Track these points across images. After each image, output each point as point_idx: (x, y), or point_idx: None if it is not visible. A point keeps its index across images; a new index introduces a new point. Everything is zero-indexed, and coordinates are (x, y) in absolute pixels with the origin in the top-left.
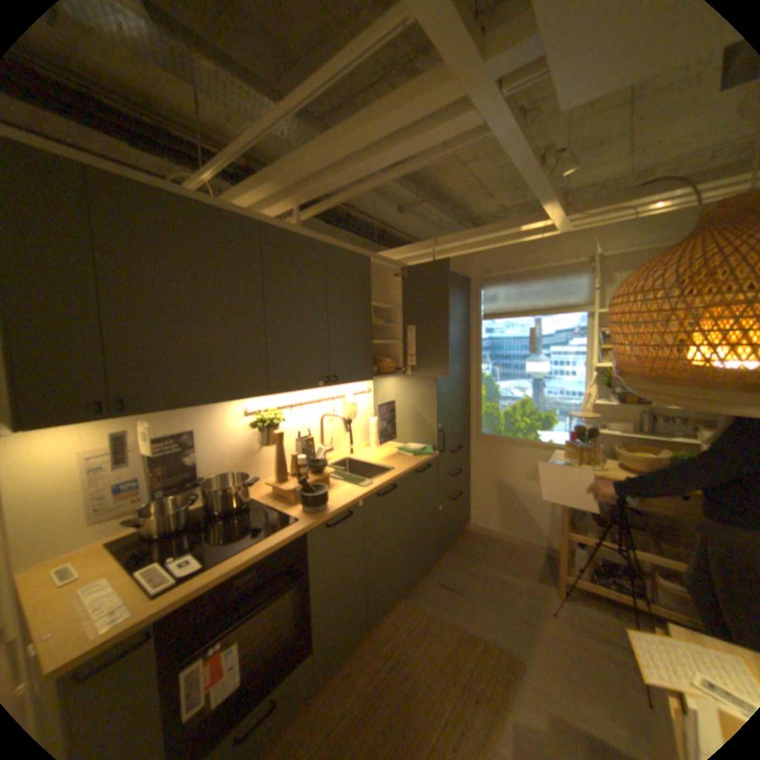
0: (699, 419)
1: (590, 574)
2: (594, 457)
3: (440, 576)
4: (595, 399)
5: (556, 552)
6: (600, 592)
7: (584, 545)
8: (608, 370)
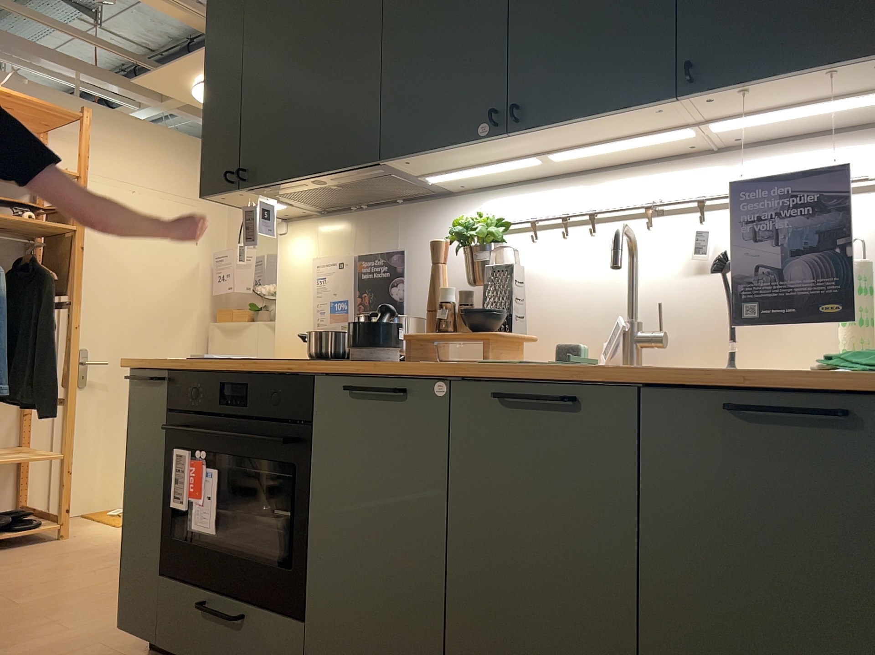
0: None
1: None
2: None
3: None
4: None
5: None
6: None
7: None
8: None
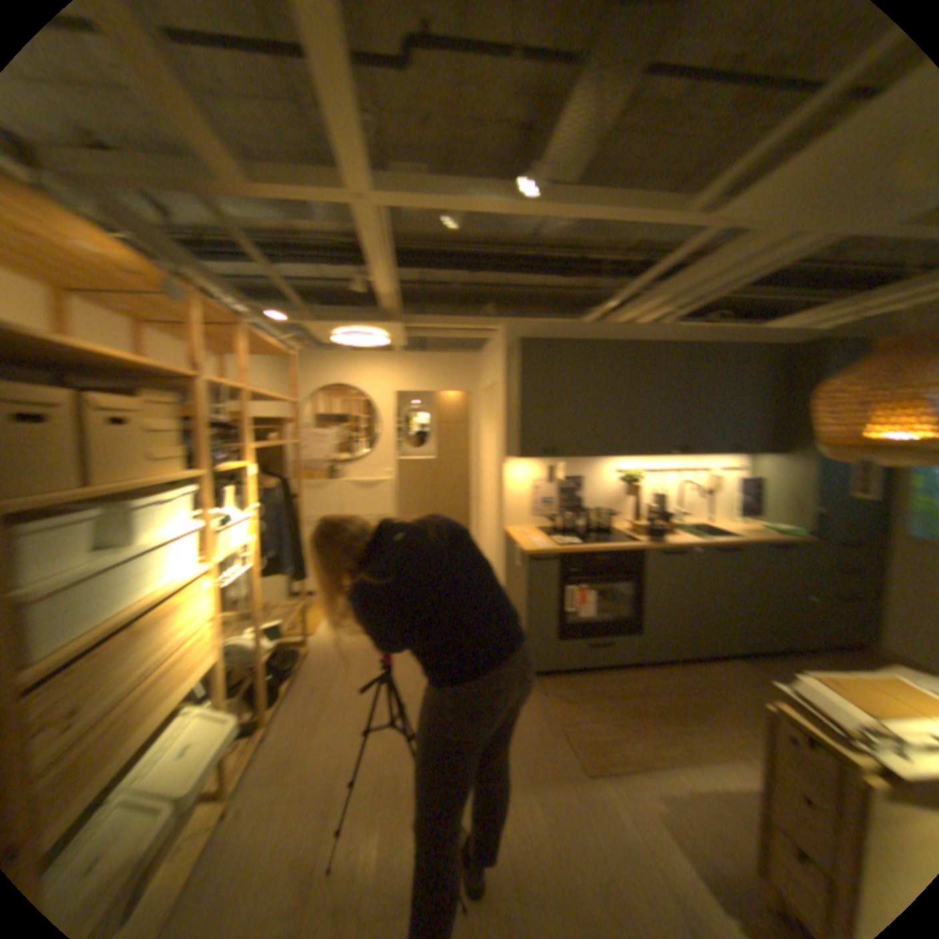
0: None
1: None
2: None
3: (801, 667)
4: None
5: None
6: None
7: None
8: None
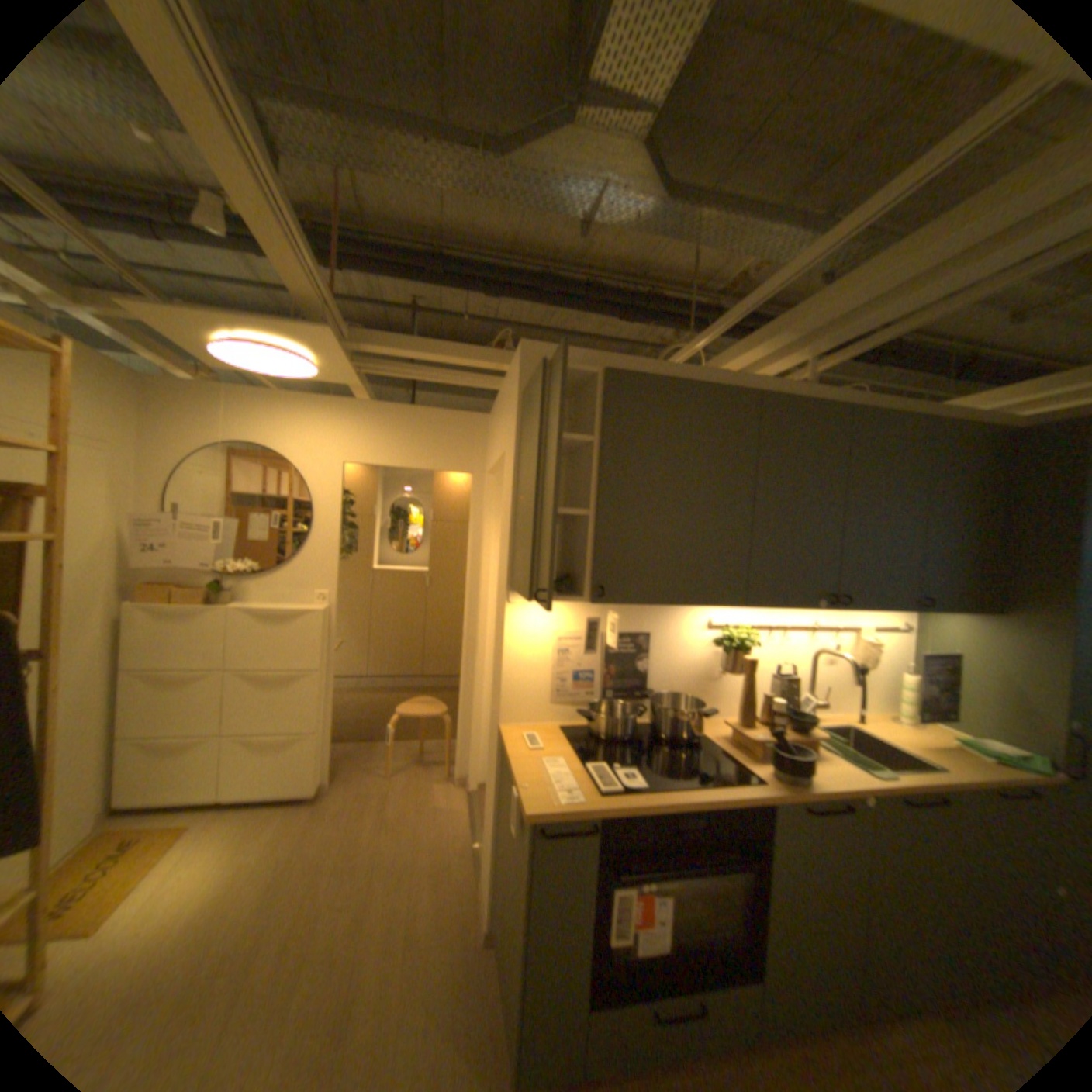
0: None
1: None
2: None
3: None
4: None
5: None
6: None
7: None
8: None
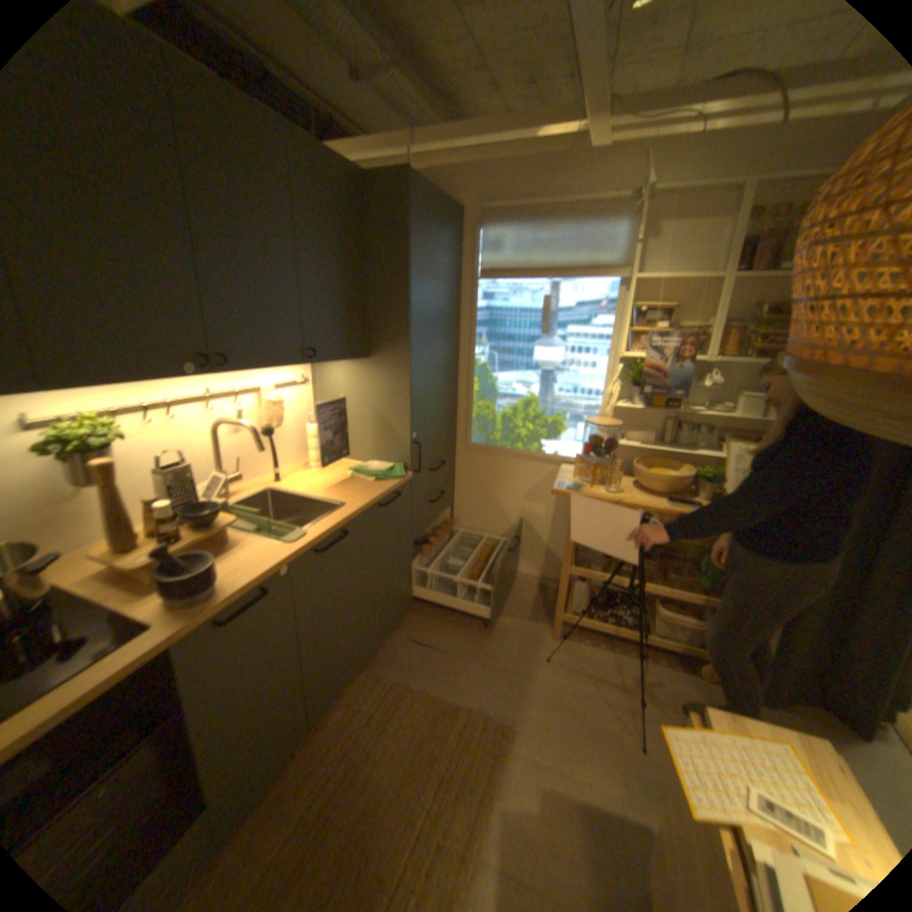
0: (724, 427)
1: (587, 605)
2: (608, 475)
3: (413, 628)
4: (615, 400)
5: (550, 580)
6: (598, 627)
7: (587, 578)
8: (636, 361)
